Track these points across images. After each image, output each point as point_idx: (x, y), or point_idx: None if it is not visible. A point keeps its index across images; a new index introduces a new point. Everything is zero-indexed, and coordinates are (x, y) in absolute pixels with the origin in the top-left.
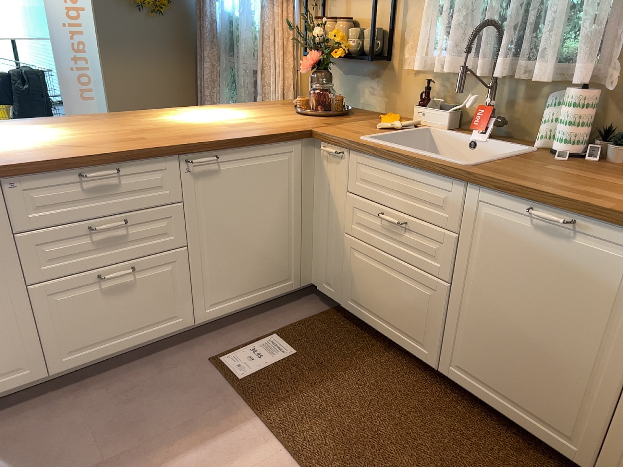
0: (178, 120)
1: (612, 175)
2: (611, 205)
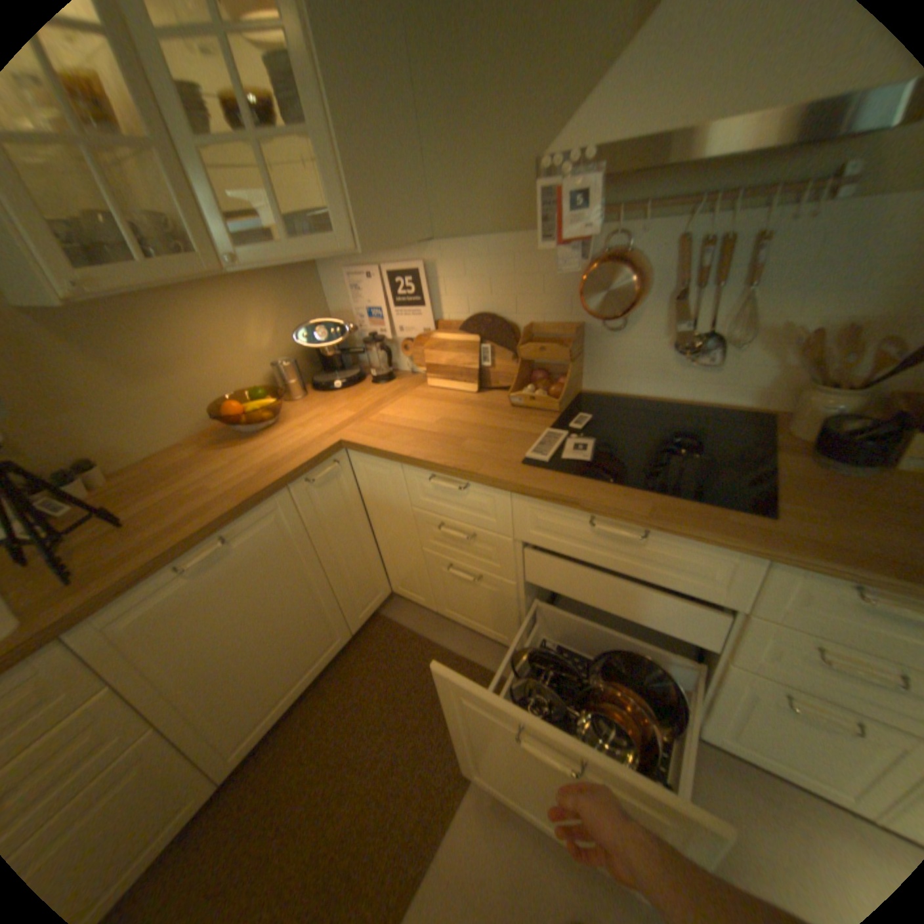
0: None
1: (130, 500)
2: (227, 502)
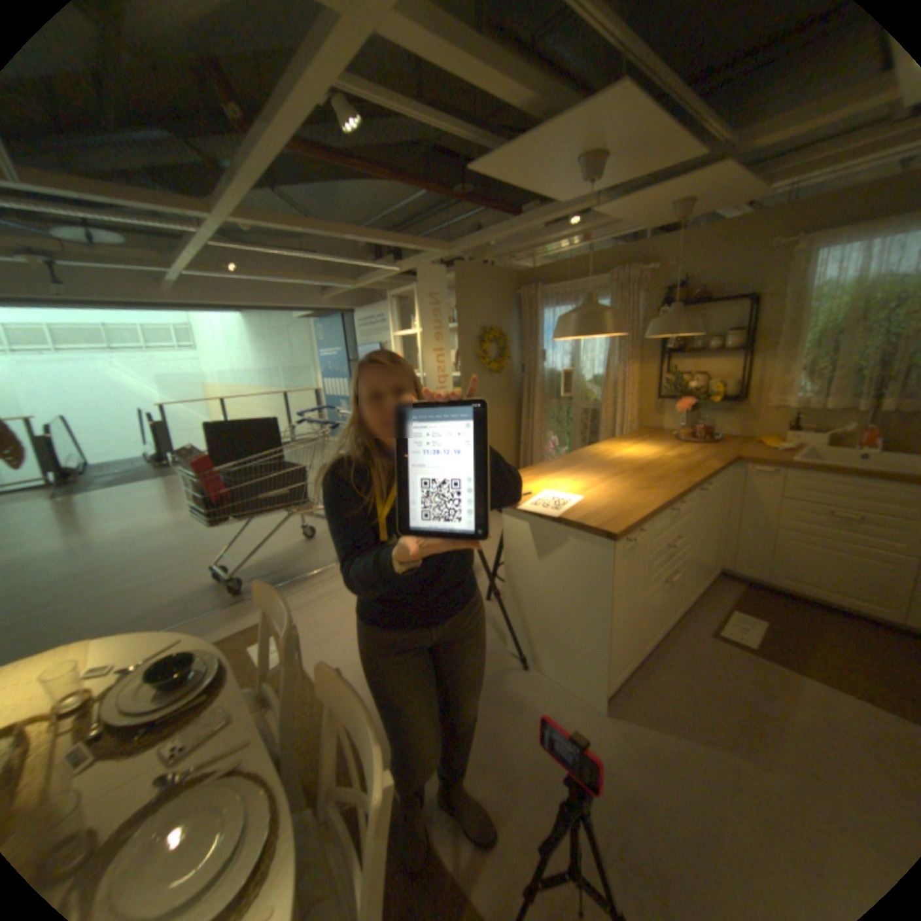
0: (630, 457)
1: None
2: None
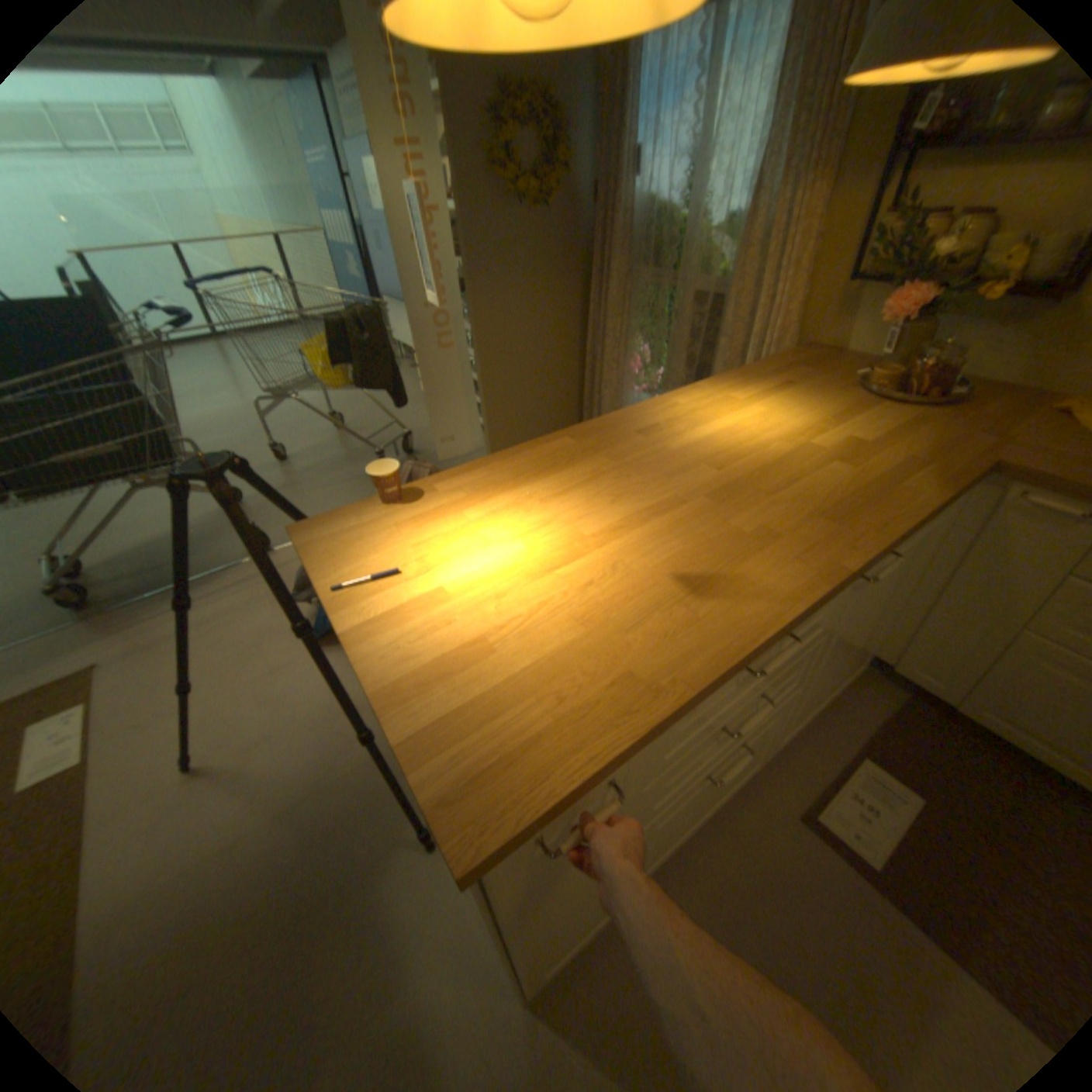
0: (727, 443)
1: None
2: None
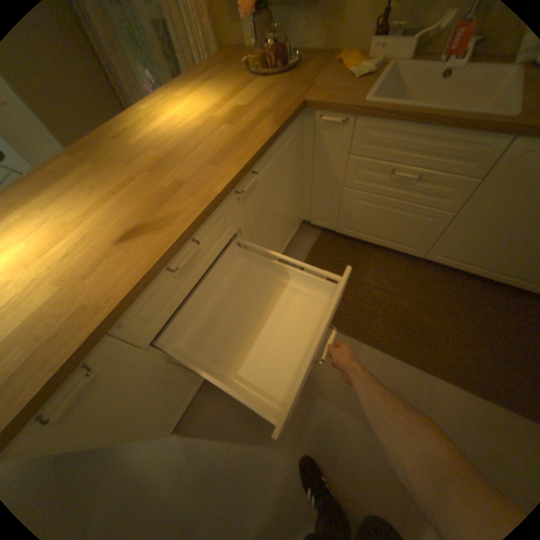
0: (165, 130)
1: None
2: None
